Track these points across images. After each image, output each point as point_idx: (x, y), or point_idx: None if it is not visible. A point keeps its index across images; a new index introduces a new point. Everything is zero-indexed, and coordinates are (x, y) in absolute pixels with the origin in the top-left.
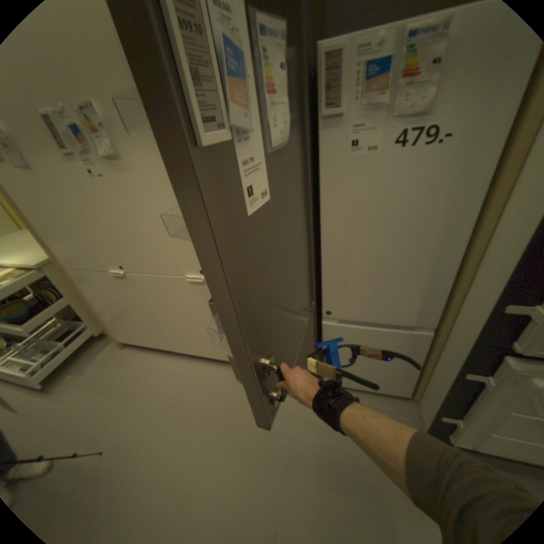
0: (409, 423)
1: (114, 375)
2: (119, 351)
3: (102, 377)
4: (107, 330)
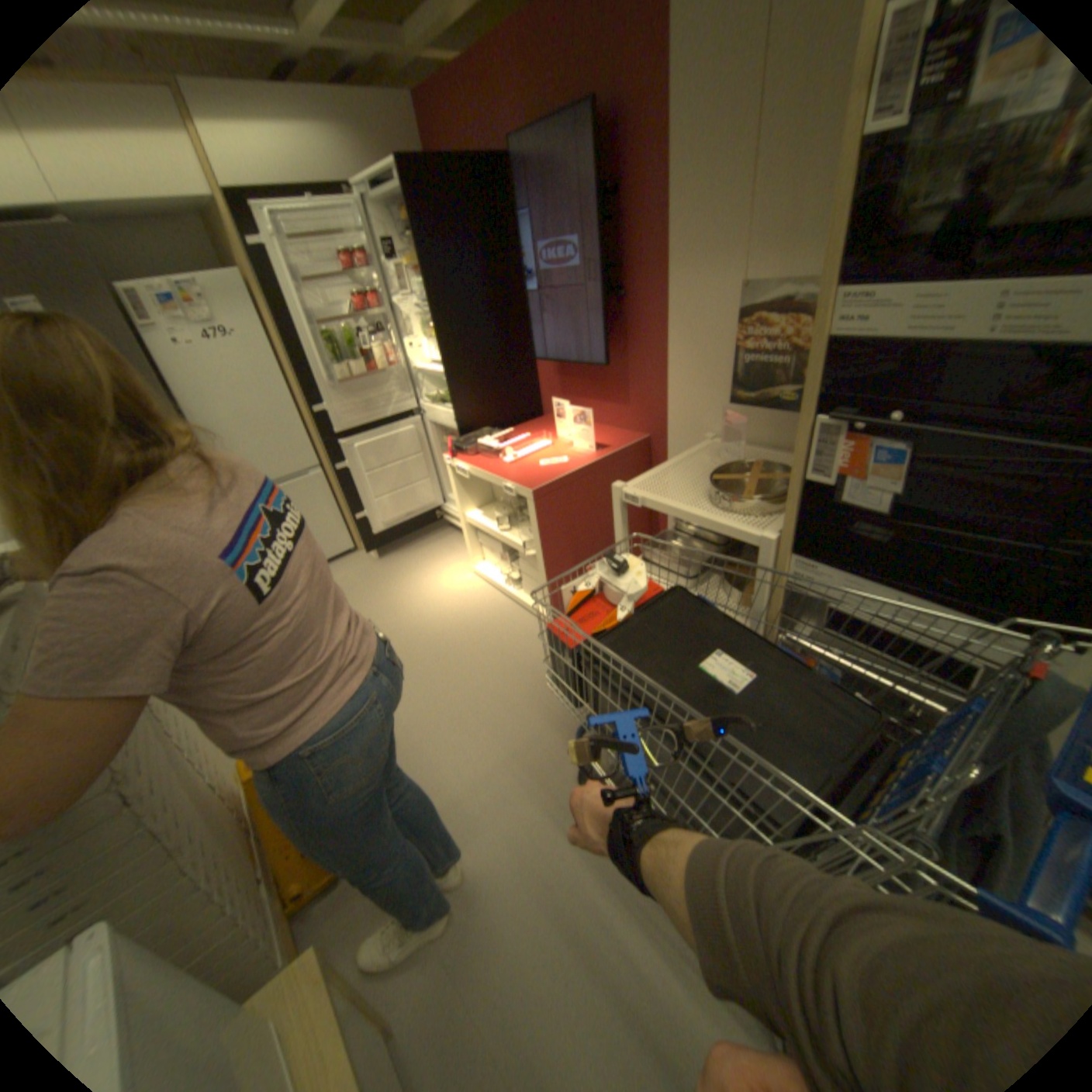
0: (359, 560)
1: None
2: None
3: None
4: None
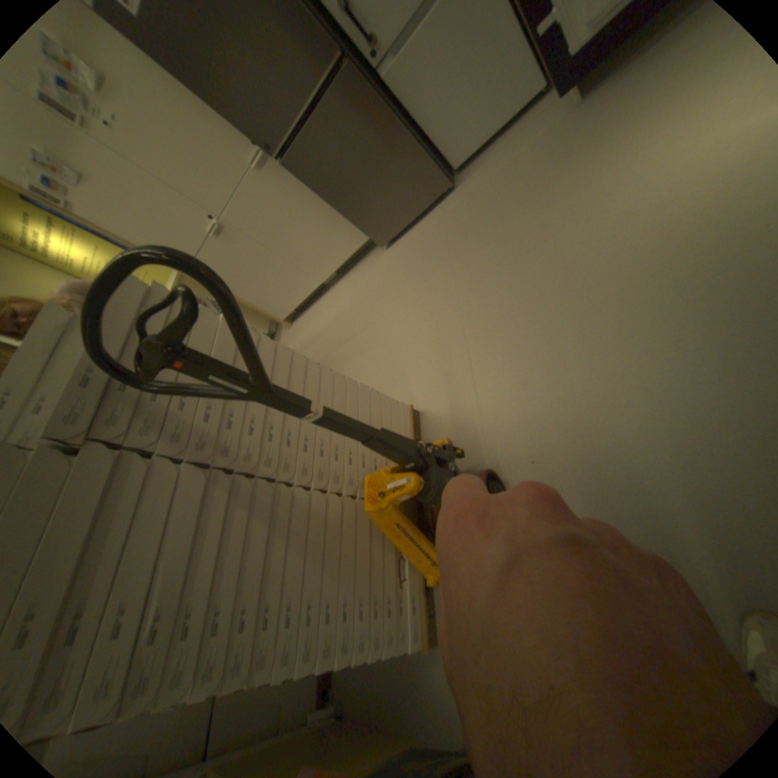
0: (553, 105)
1: (300, 338)
2: (293, 327)
3: (293, 346)
4: (267, 312)
